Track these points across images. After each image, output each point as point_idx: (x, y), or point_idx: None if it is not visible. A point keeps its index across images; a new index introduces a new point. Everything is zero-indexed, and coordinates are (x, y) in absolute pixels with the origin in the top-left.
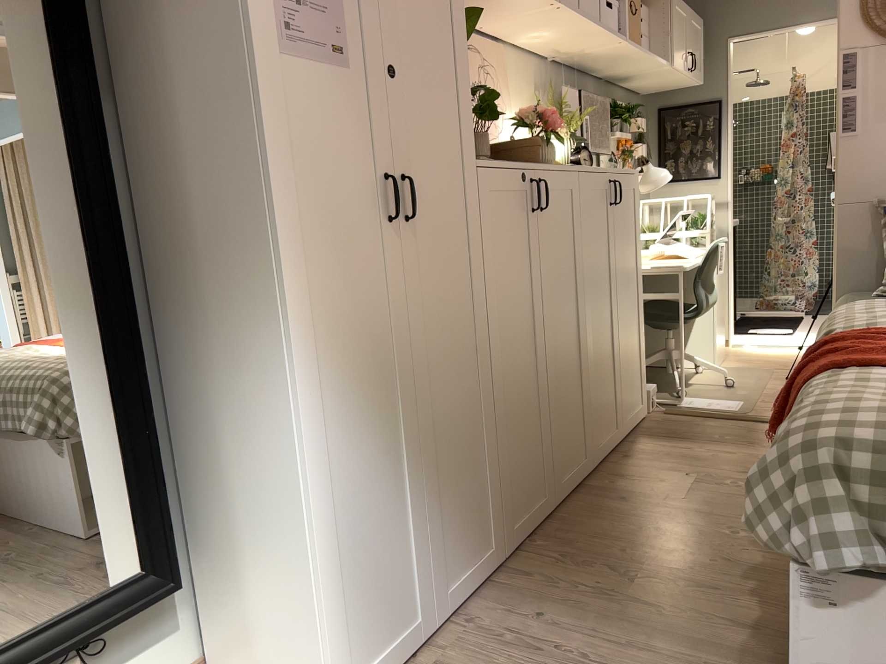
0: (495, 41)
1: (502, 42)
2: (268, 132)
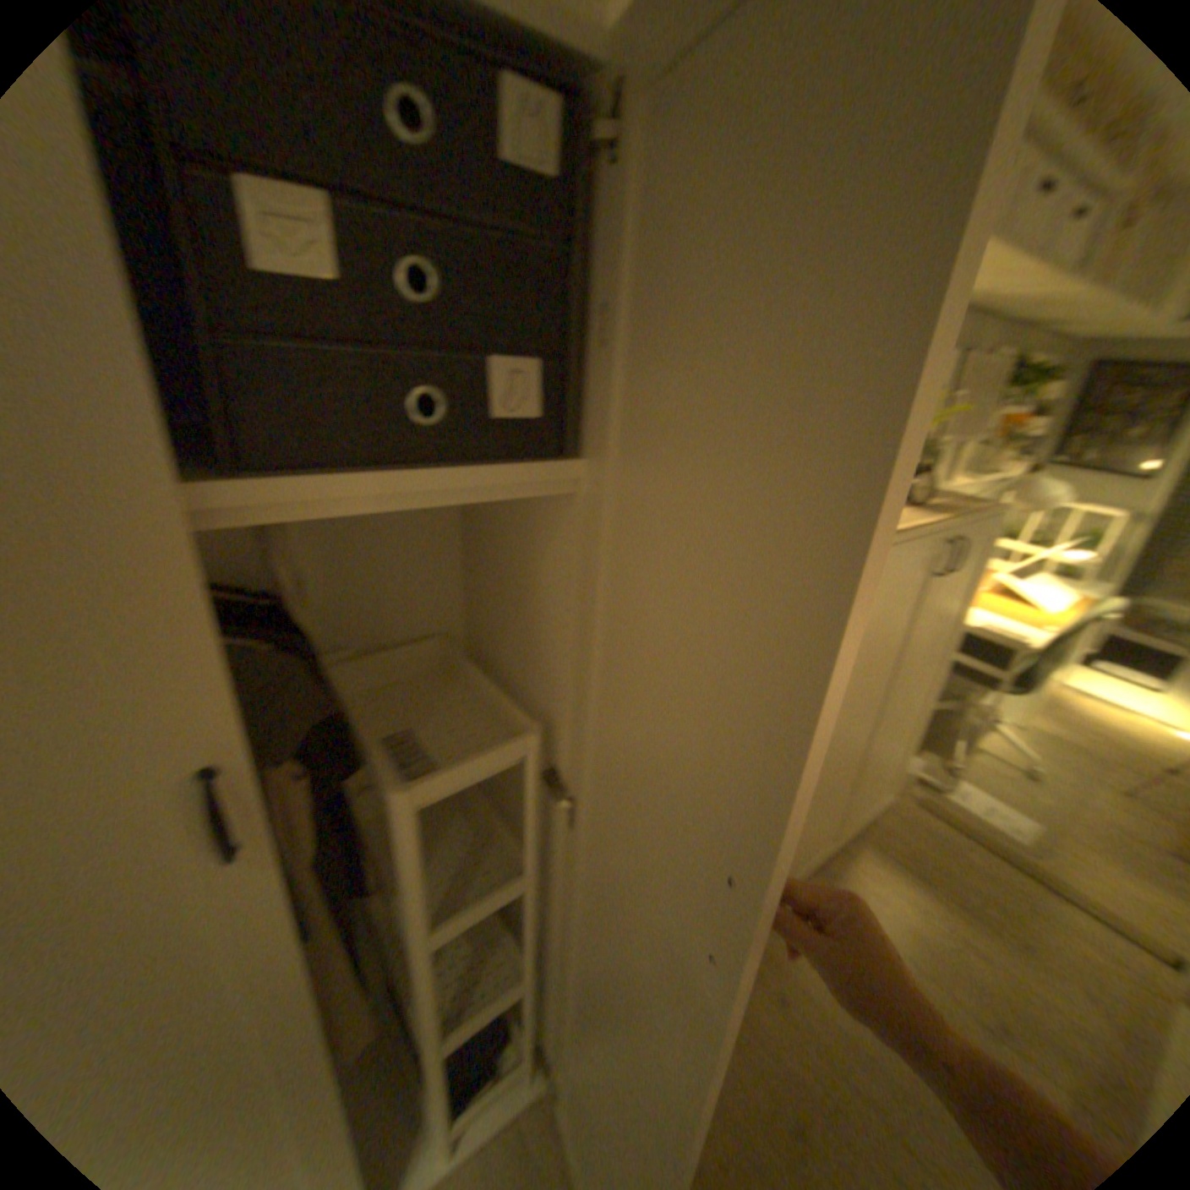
0: None
1: None
2: None
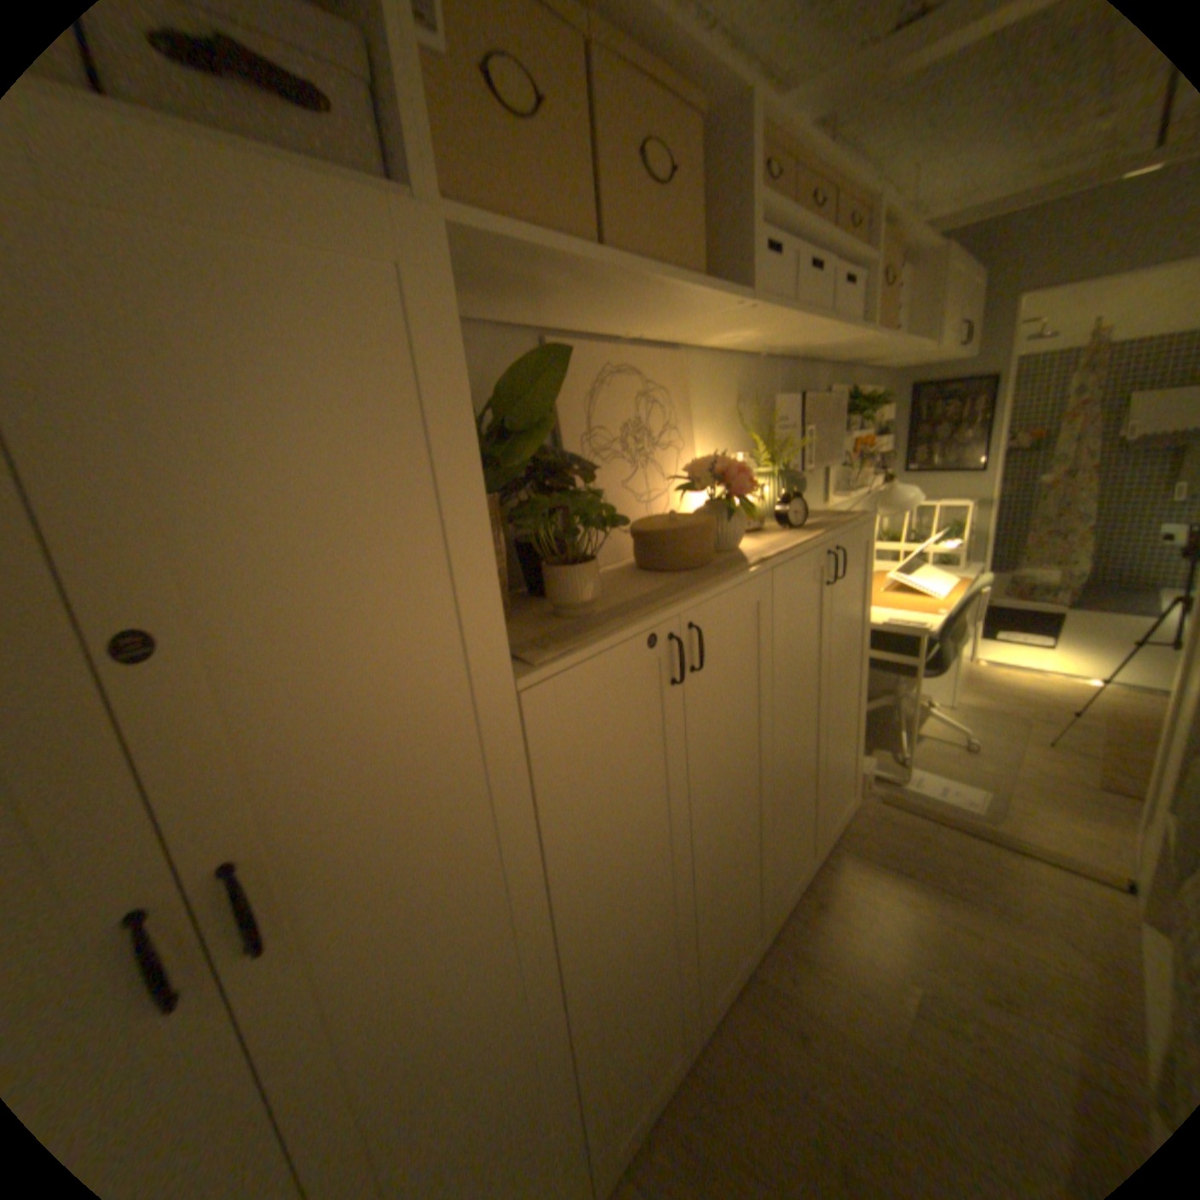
0: (673, 346)
1: (682, 347)
2: None
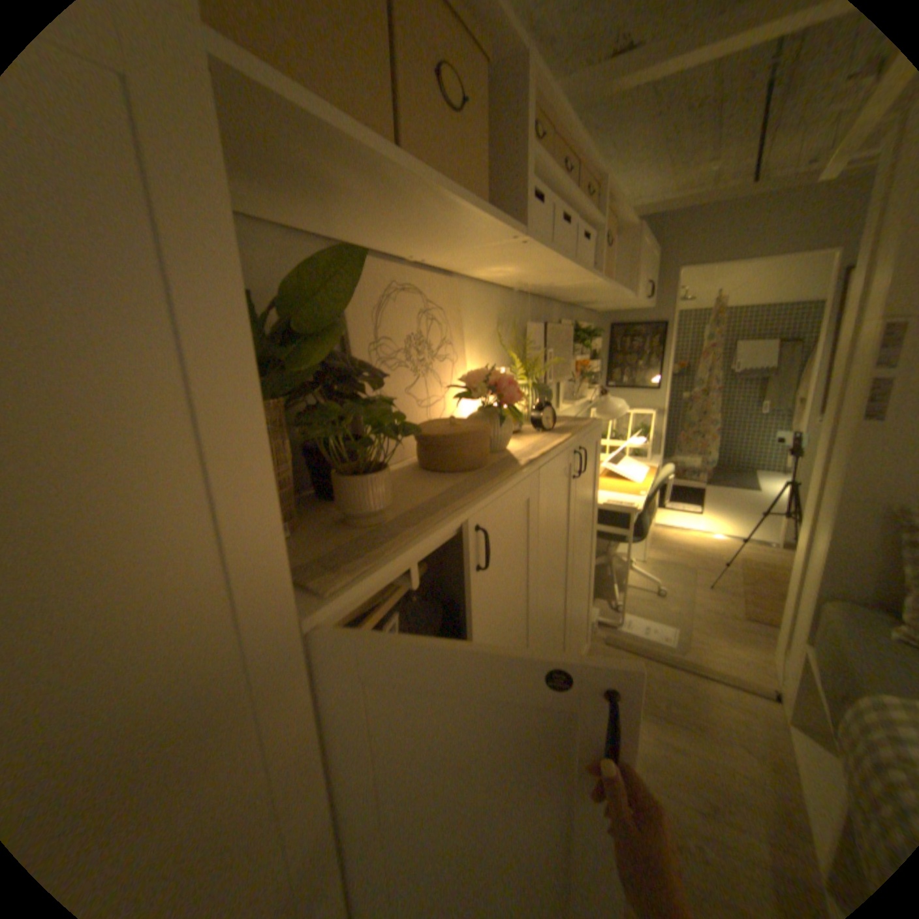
0: (449, 272)
1: (457, 275)
2: None
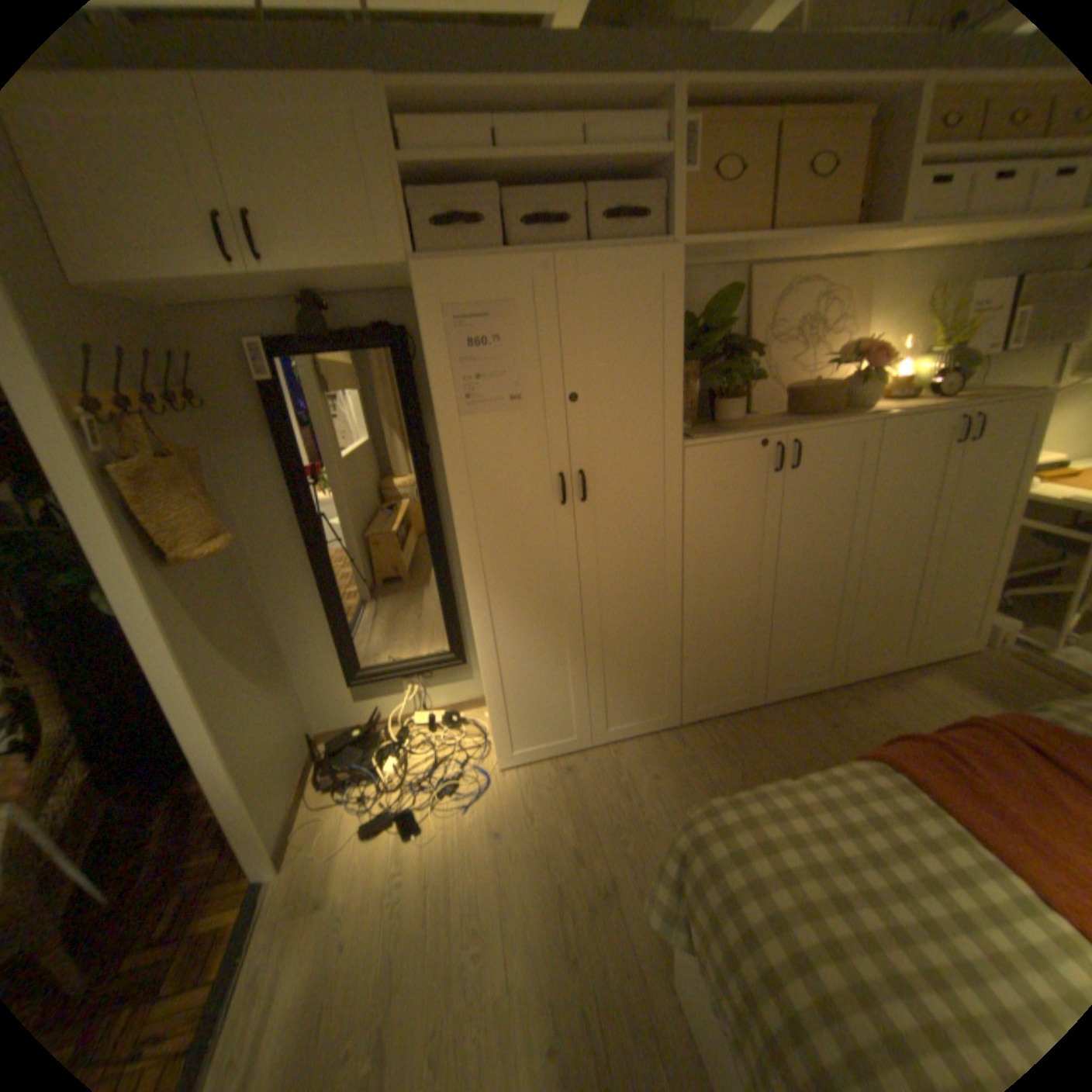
0: (864, 255)
1: (873, 255)
2: (454, 468)
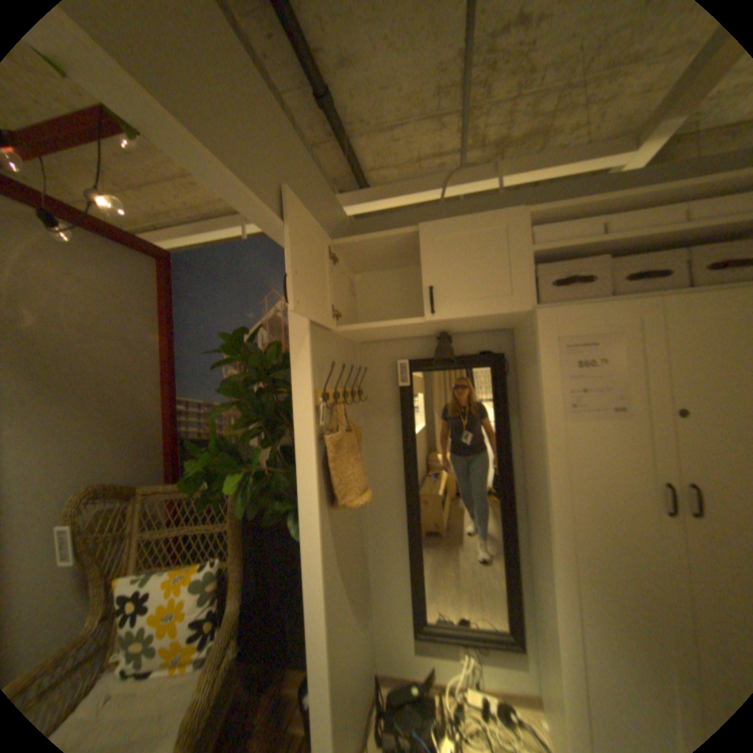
0: None
1: None
2: (556, 465)
